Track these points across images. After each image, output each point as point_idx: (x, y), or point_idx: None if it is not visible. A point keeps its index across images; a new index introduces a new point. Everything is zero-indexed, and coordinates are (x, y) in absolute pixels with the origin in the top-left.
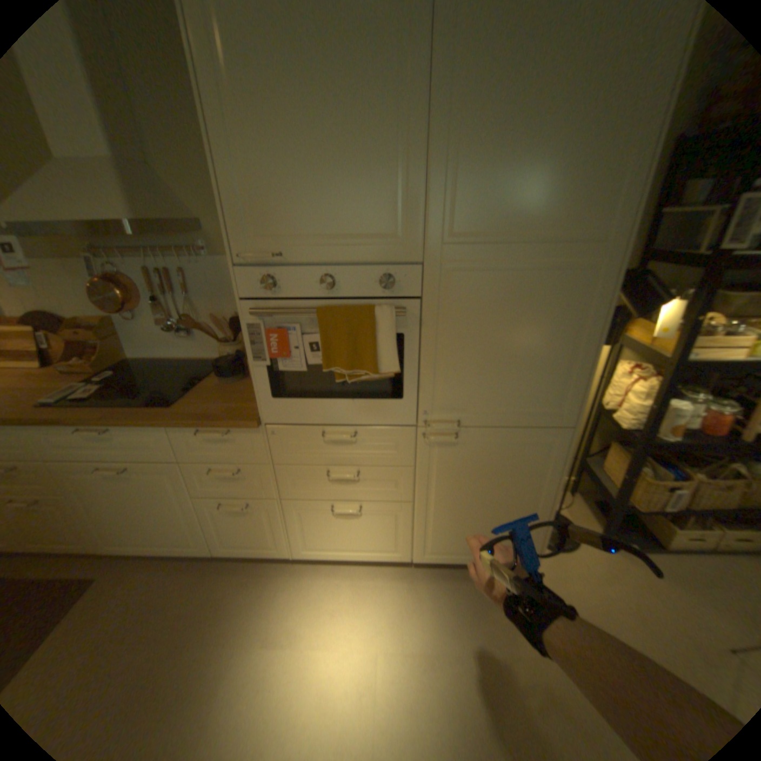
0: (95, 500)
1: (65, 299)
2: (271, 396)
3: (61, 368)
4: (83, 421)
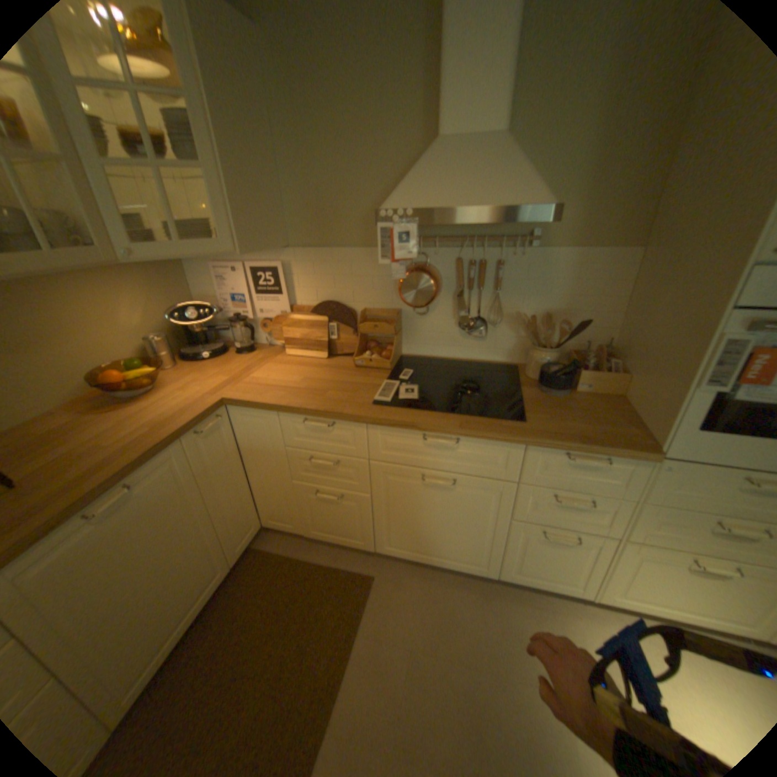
0: (403, 504)
1: (360, 289)
2: (700, 428)
3: (359, 361)
4: (442, 428)
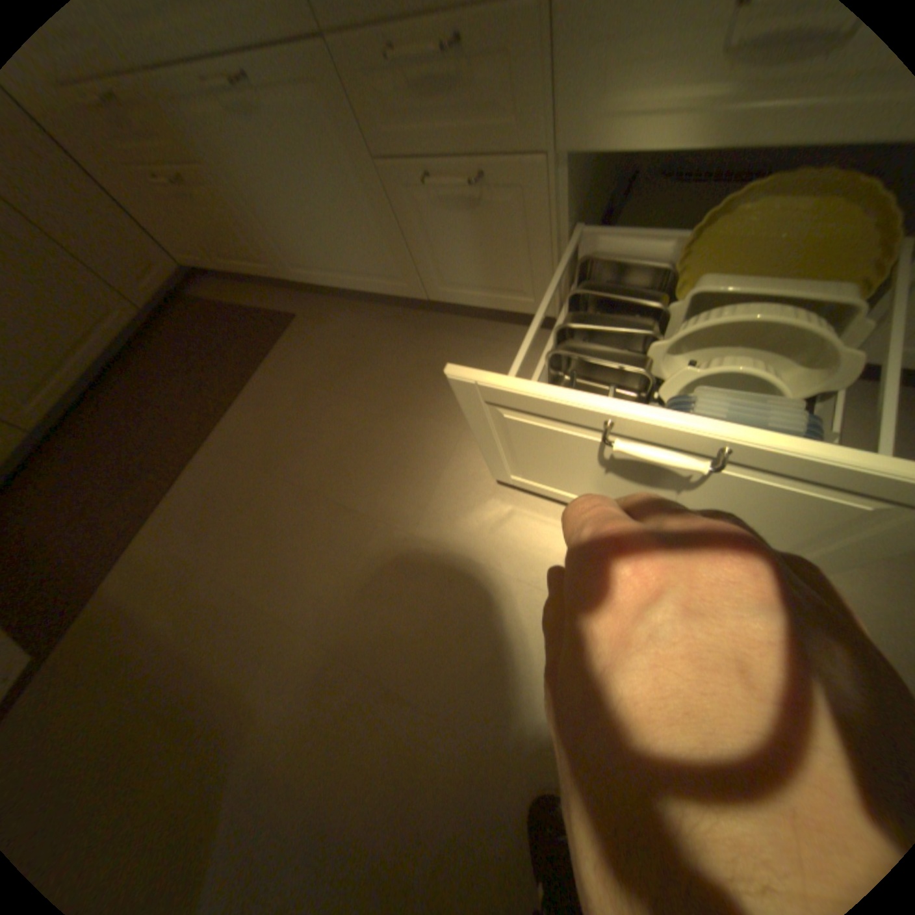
0: (237, 170)
1: None
2: None
3: None
4: None
